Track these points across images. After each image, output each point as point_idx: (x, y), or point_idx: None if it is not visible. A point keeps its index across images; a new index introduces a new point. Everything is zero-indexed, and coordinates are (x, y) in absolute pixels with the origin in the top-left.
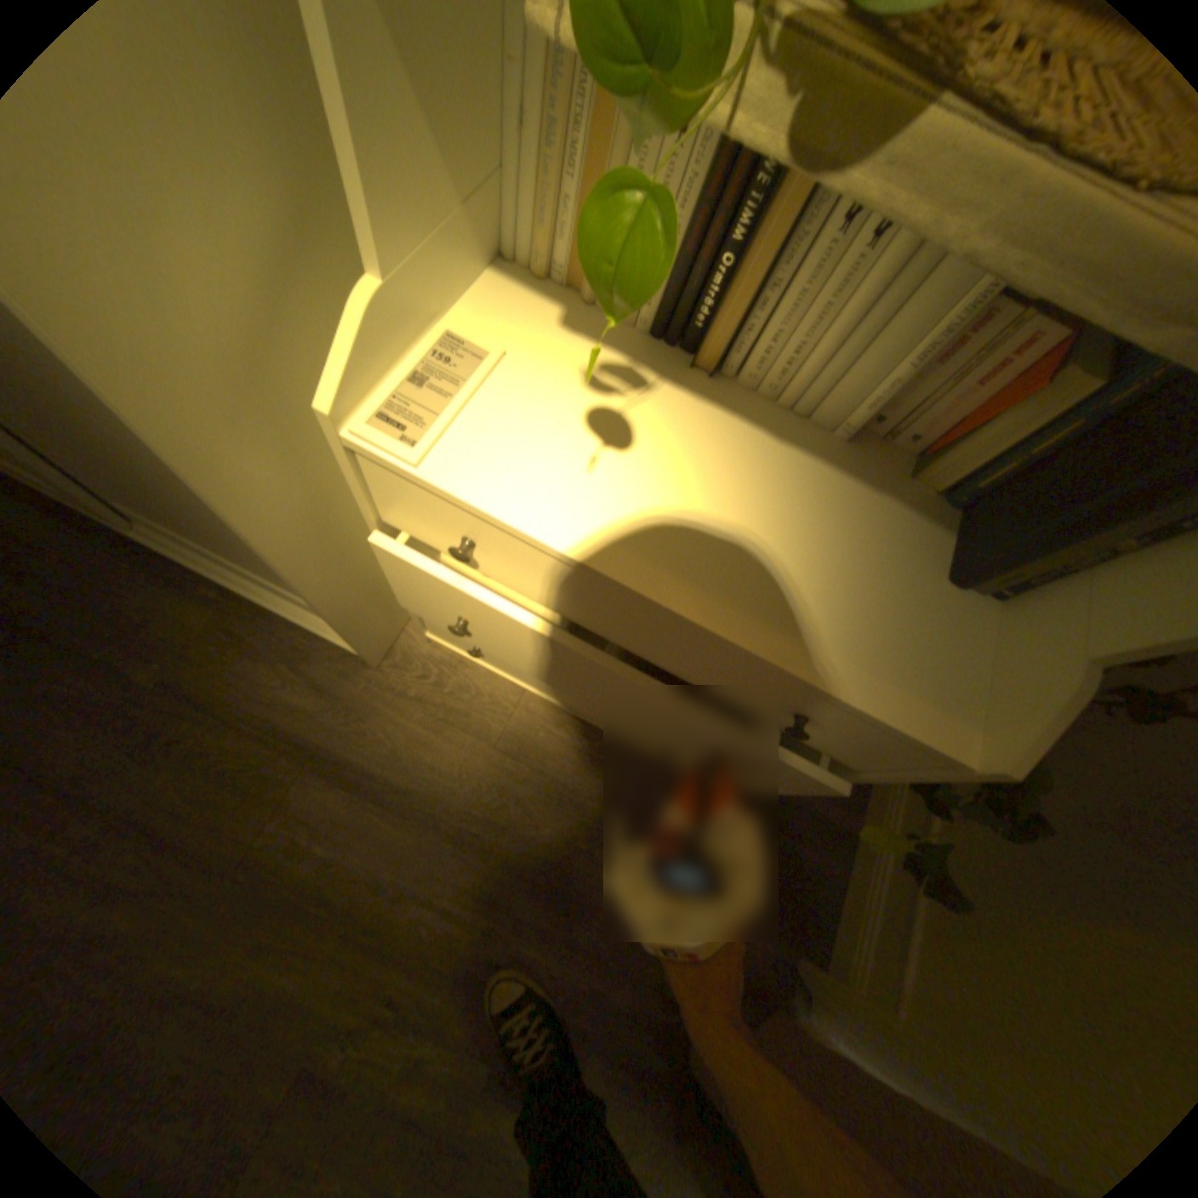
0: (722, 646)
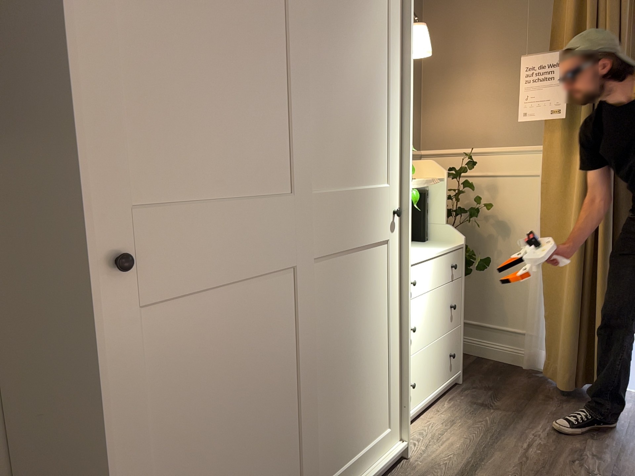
0: (433, 254)
